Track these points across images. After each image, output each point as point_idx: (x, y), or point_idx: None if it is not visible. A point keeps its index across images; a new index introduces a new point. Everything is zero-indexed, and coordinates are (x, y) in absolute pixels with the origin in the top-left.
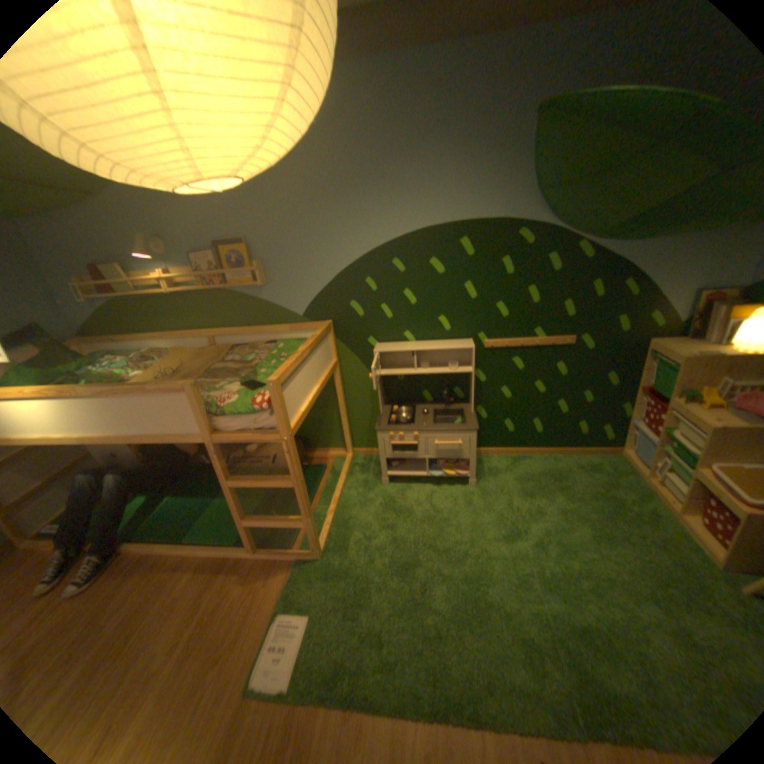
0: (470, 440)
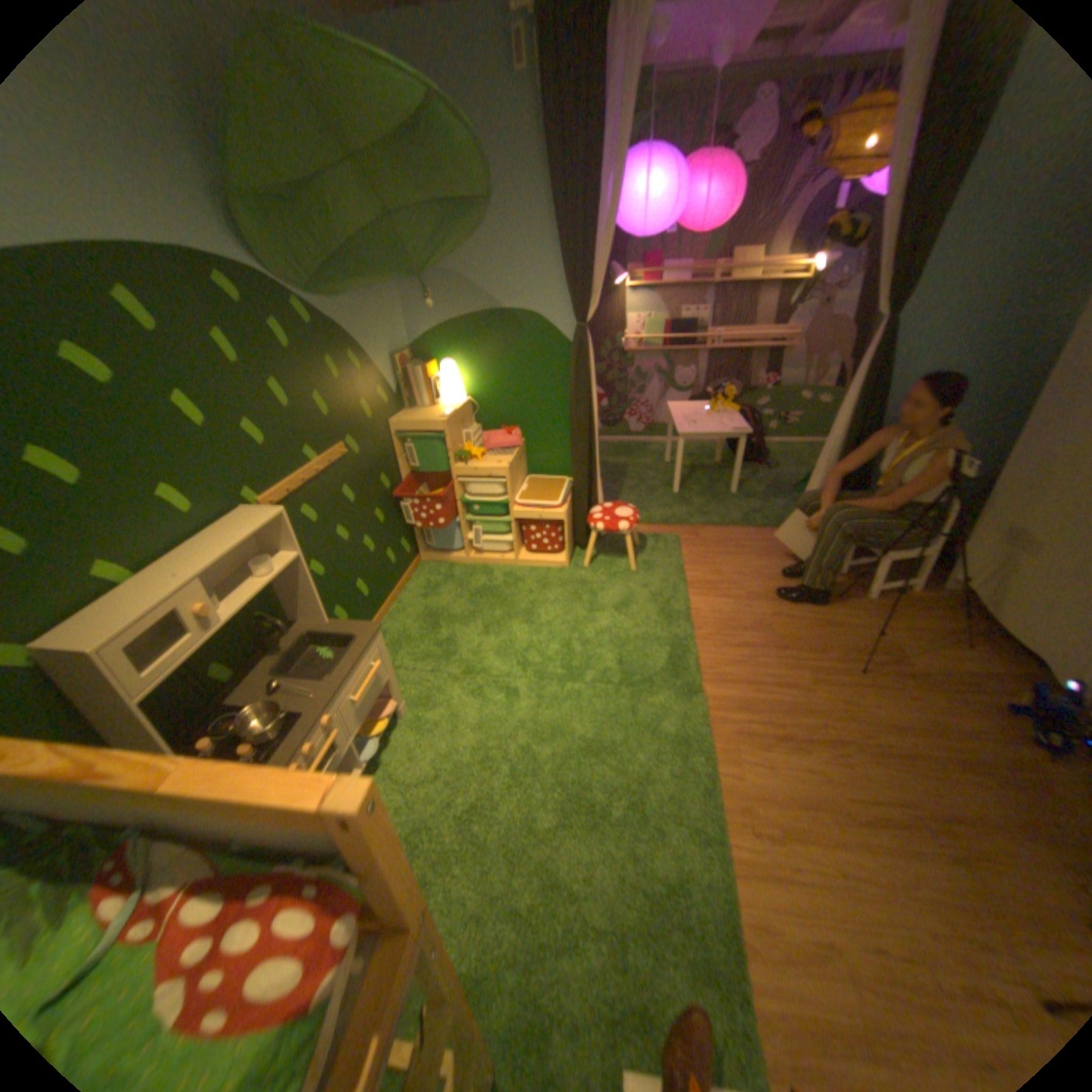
0: (378, 647)
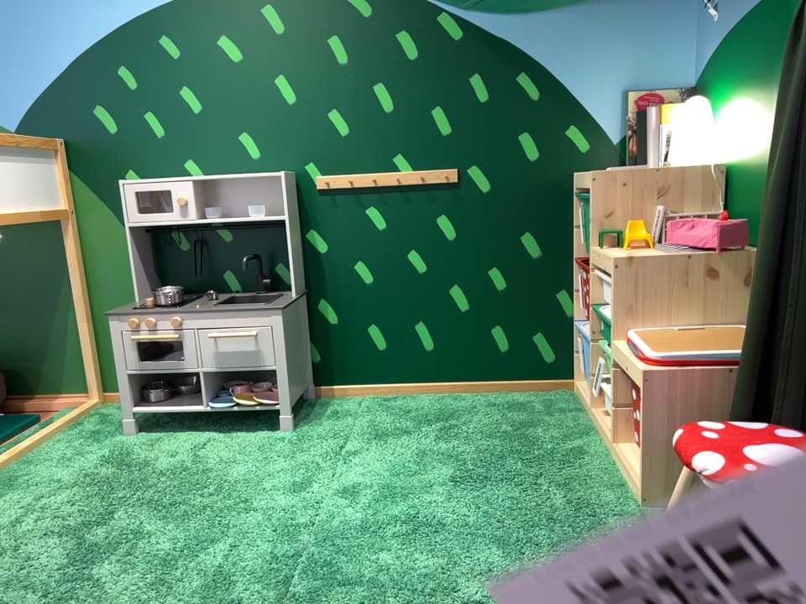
0: (273, 328)
